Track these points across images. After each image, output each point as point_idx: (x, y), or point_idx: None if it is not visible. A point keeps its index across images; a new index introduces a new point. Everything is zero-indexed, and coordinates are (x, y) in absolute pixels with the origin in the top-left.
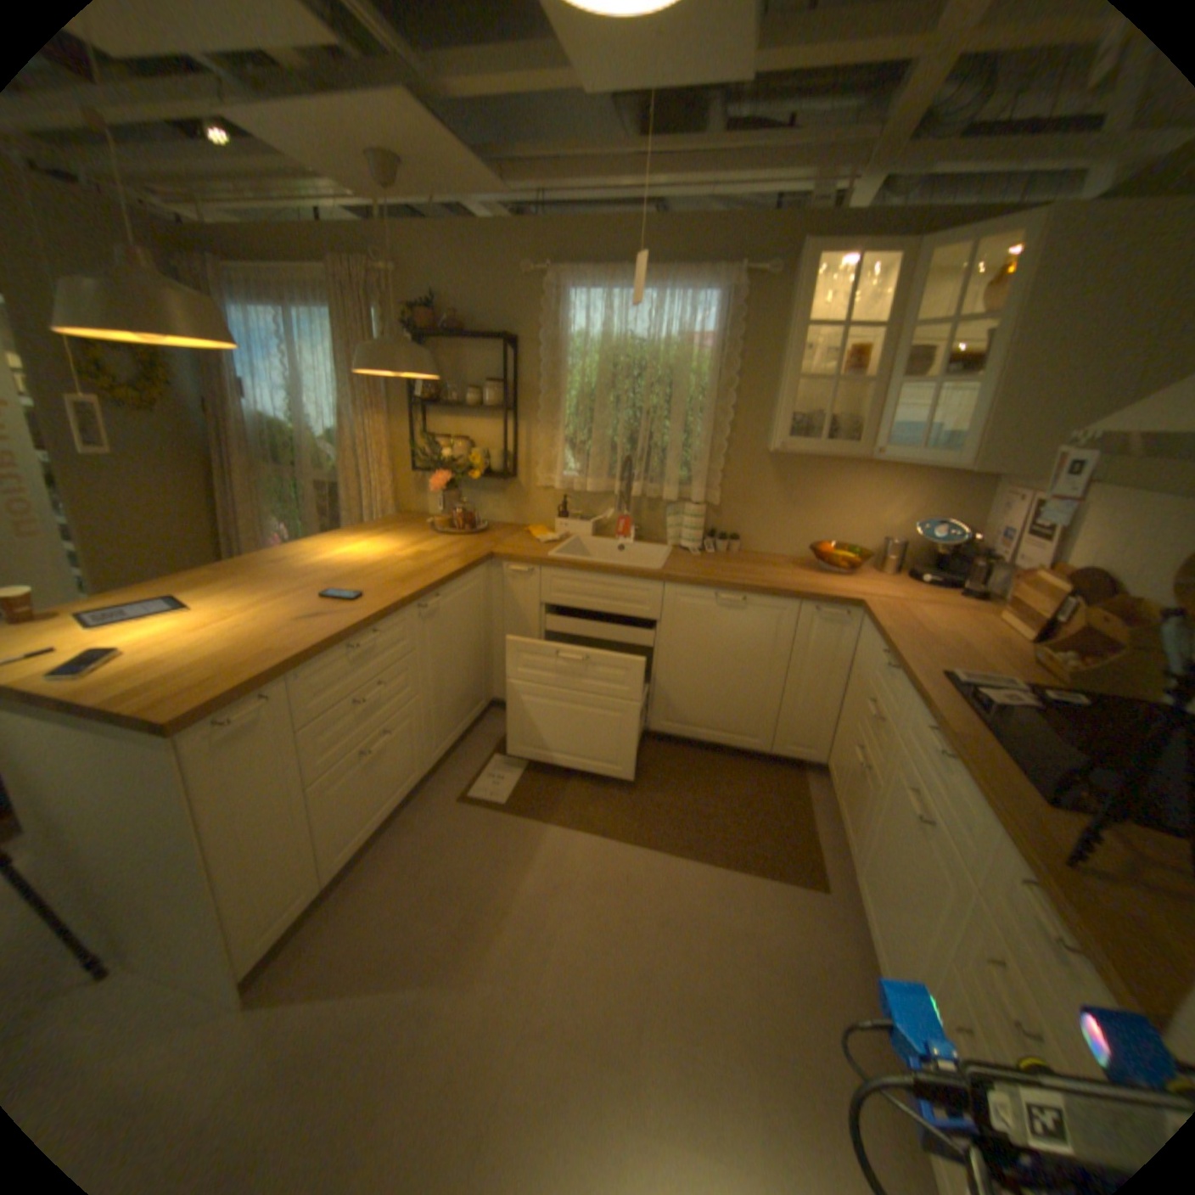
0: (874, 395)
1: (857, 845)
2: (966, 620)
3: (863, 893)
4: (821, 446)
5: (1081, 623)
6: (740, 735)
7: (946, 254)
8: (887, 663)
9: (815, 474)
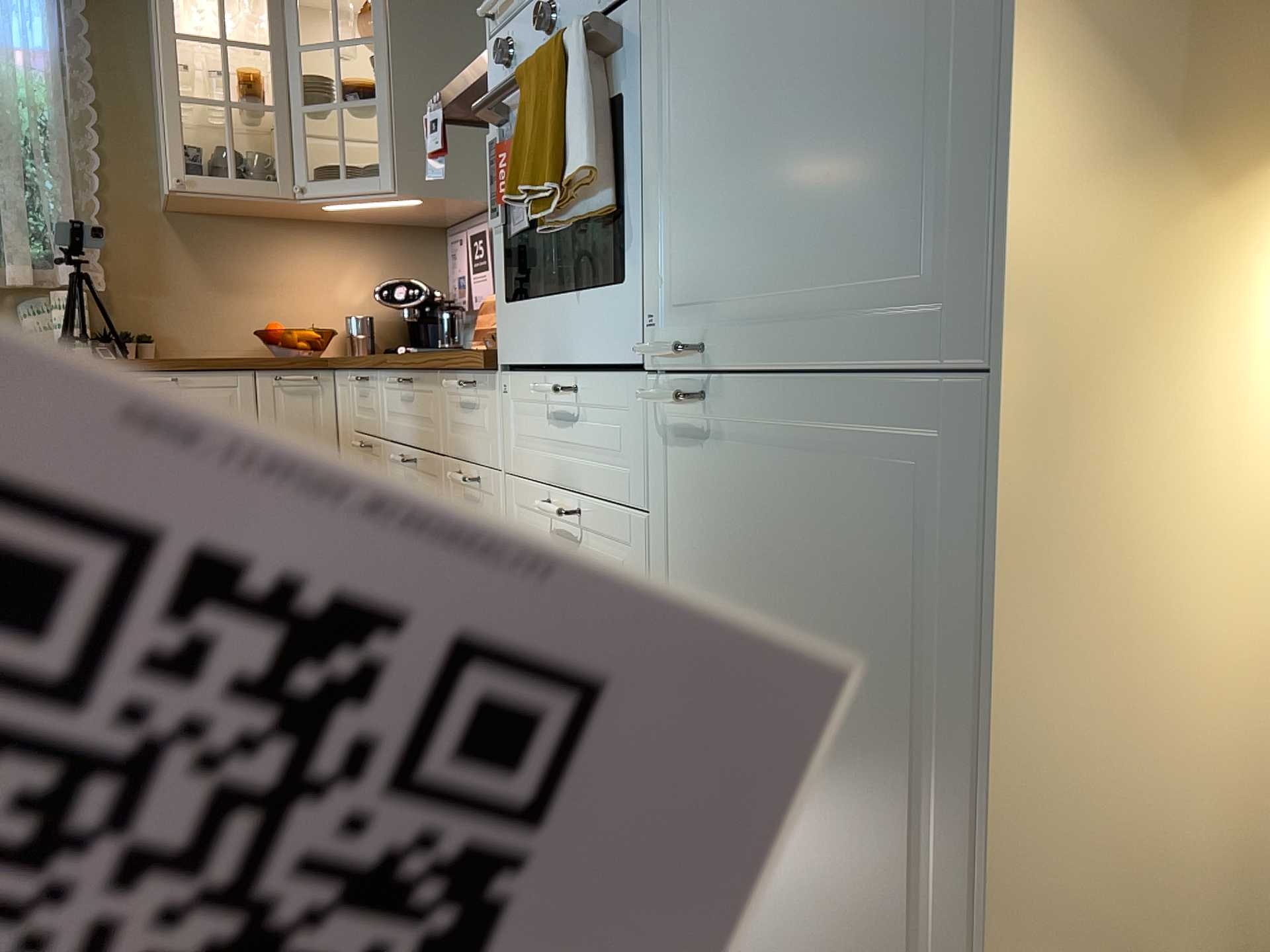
0: (281, 131)
1: None
2: None
3: None
4: (232, 185)
5: None
6: None
7: None
8: (355, 377)
9: (240, 243)
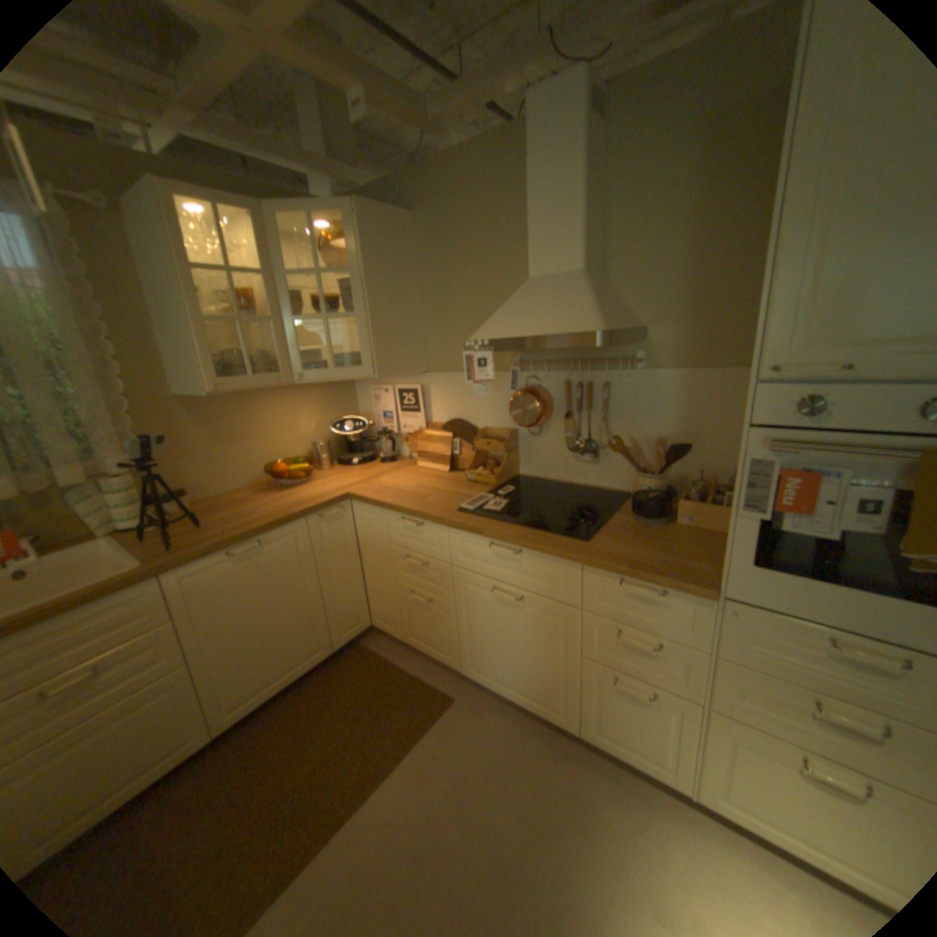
0: (266, 332)
1: (446, 654)
2: (407, 475)
3: (474, 677)
4: (250, 382)
5: (465, 450)
6: (304, 659)
7: (269, 219)
8: (413, 524)
9: (231, 409)
